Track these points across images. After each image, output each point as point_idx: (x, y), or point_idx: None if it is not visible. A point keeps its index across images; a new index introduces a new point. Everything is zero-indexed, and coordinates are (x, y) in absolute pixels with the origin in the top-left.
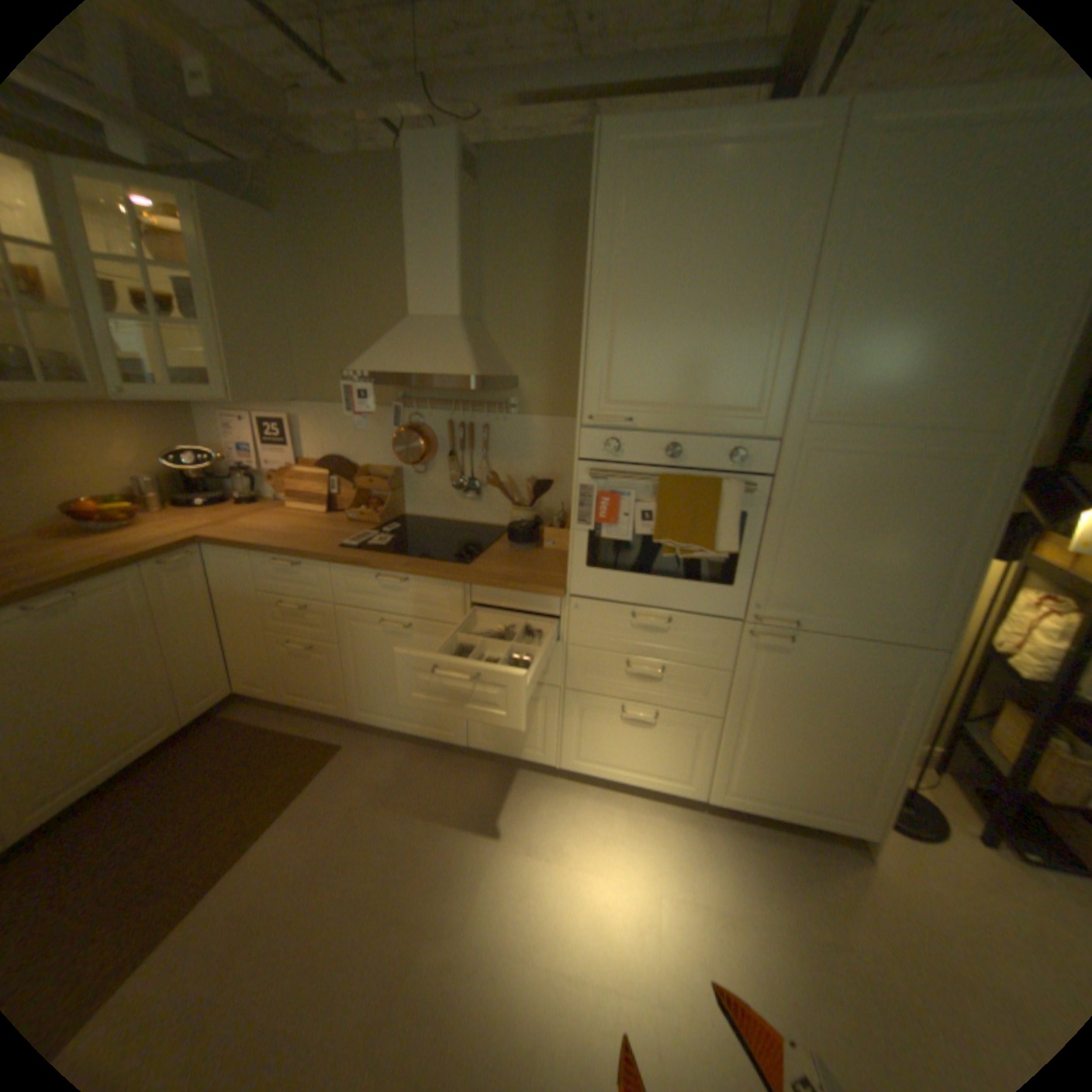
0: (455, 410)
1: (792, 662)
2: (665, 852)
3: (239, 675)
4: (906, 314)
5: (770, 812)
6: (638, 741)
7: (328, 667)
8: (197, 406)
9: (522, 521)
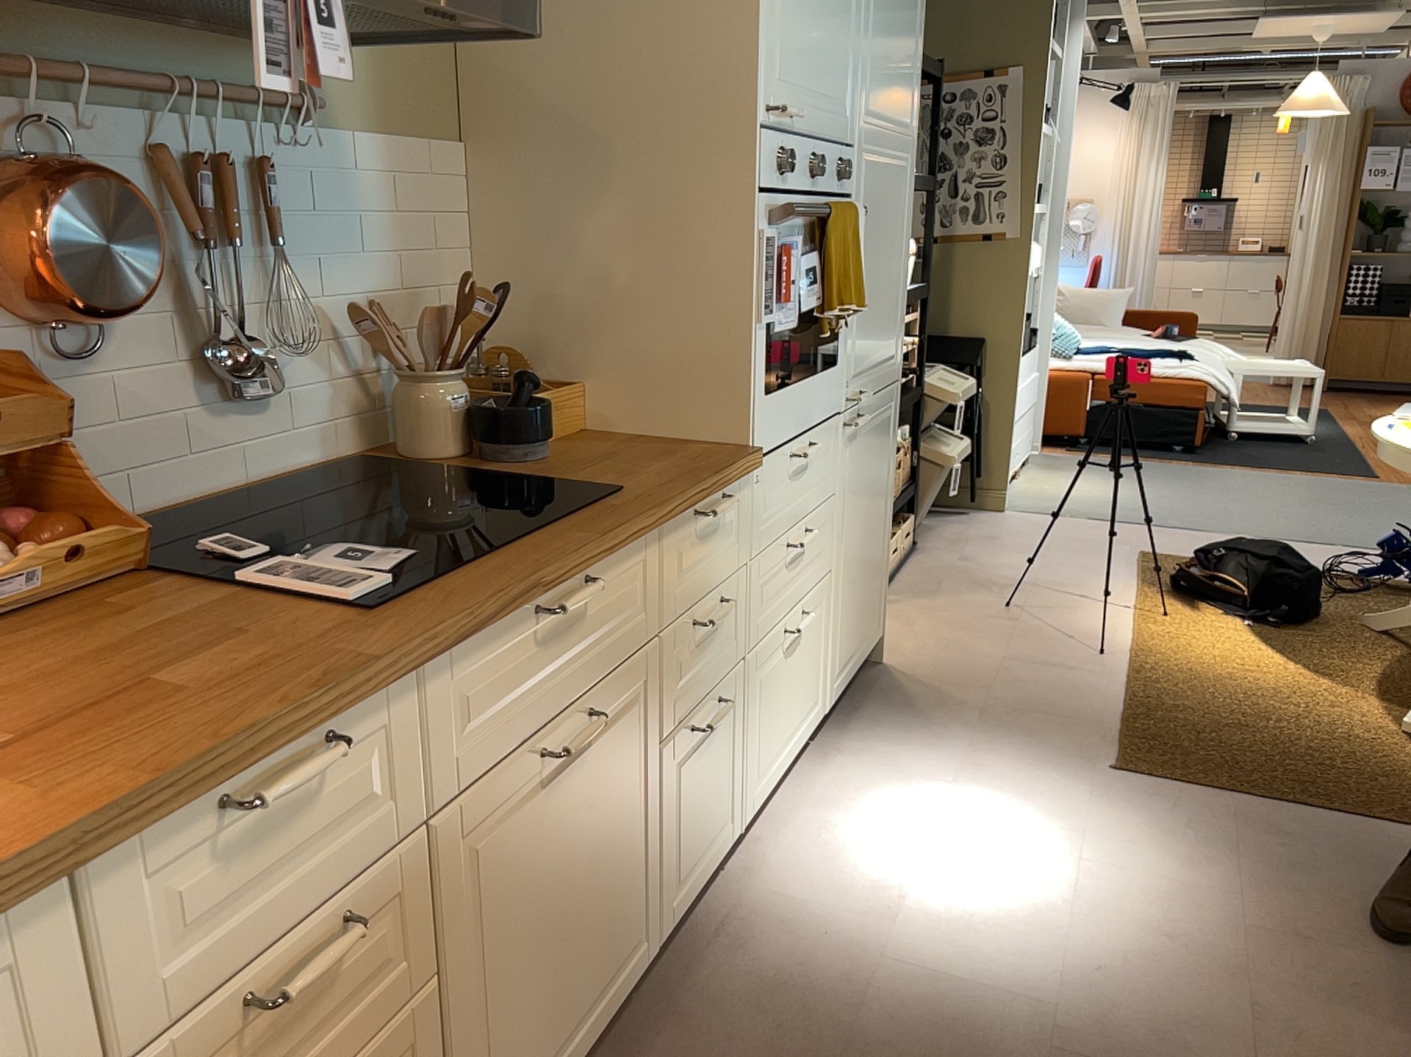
0: (160, 107)
1: (859, 447)
2: (874, 787)
3: None
4: (892, 5)
5: (851, 670)
6: (794, 676)
7: None
8: None
9: (471, 399)
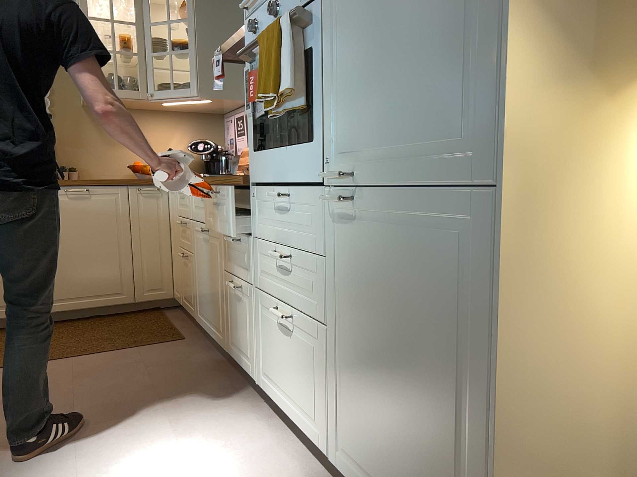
0: None
1: (364, 238)
2: None
3: (175, 282)
4: None
5: None
6: (289, 357)
7: (191, 273)
8: (225, 119)
9: None
